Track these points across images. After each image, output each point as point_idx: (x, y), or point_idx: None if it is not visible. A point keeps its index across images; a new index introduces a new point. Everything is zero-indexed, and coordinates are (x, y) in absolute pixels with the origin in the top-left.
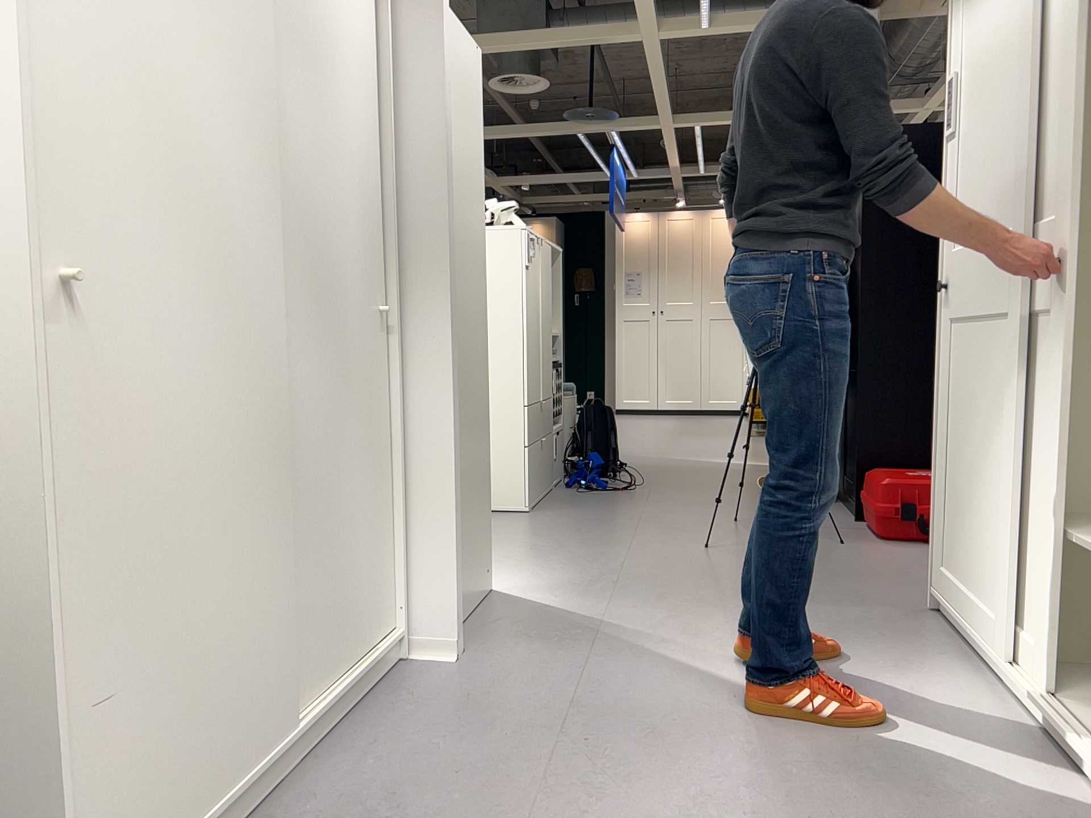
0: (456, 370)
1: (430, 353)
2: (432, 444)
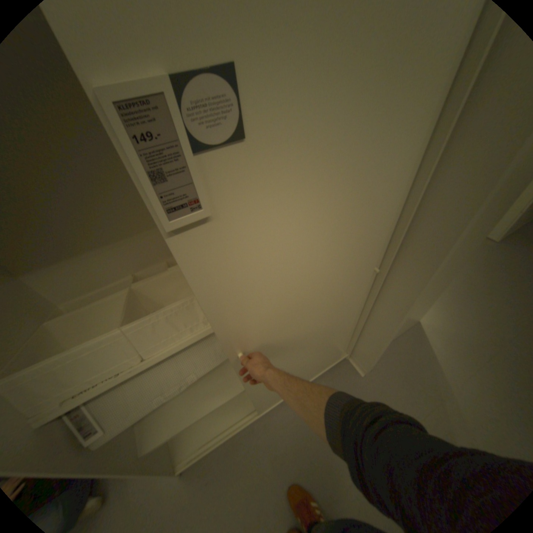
0: (418, 289)
1: (392, 292)
2: (376, 323)
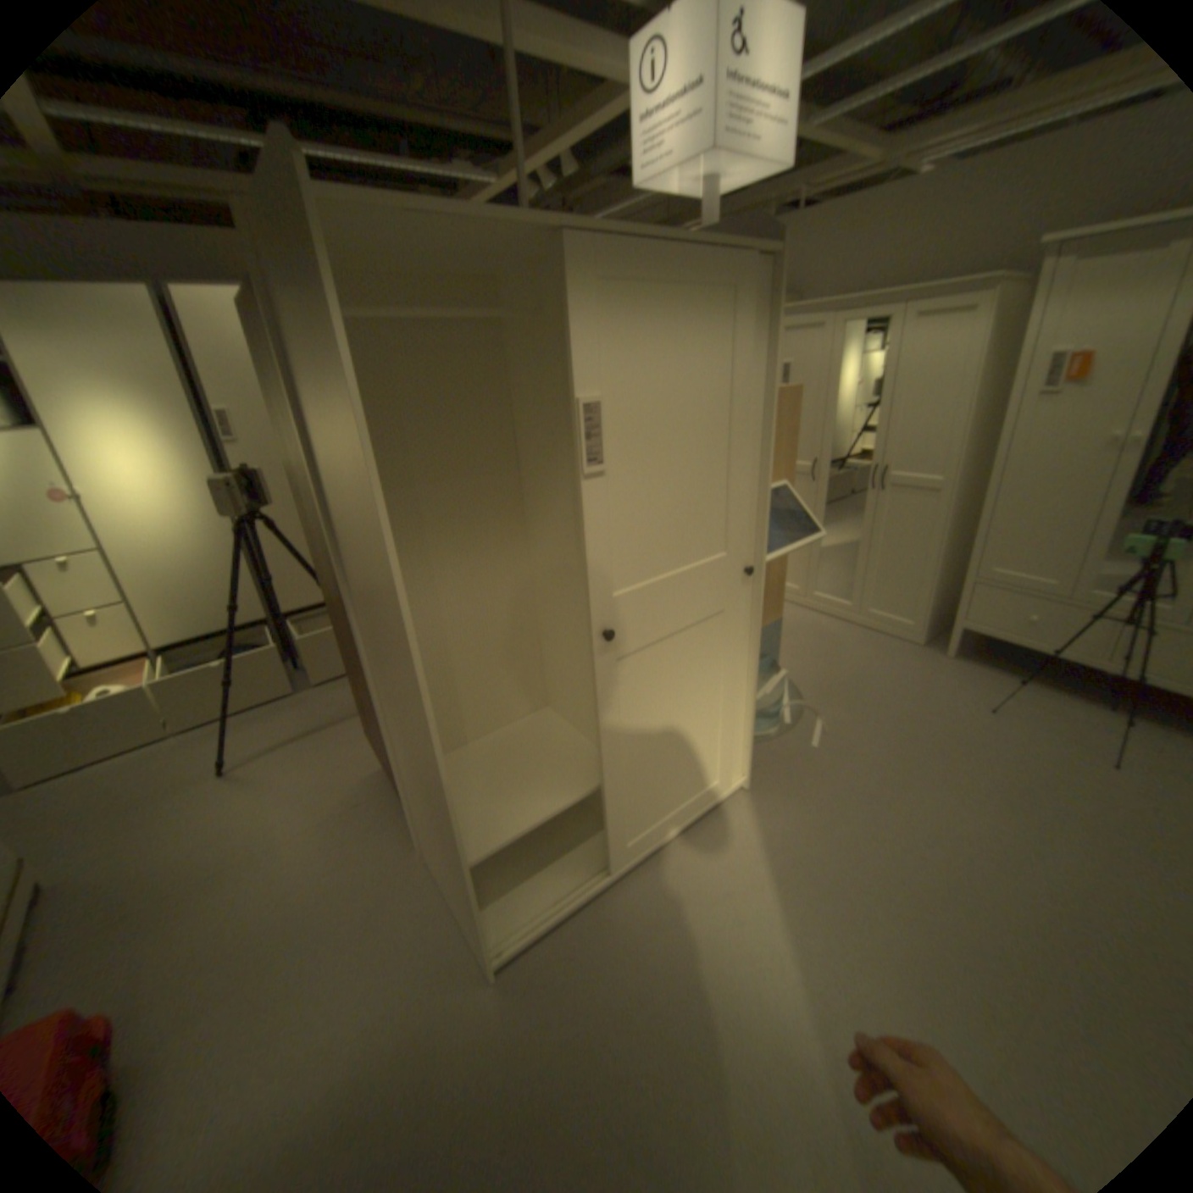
0: None
1: None
2: None
